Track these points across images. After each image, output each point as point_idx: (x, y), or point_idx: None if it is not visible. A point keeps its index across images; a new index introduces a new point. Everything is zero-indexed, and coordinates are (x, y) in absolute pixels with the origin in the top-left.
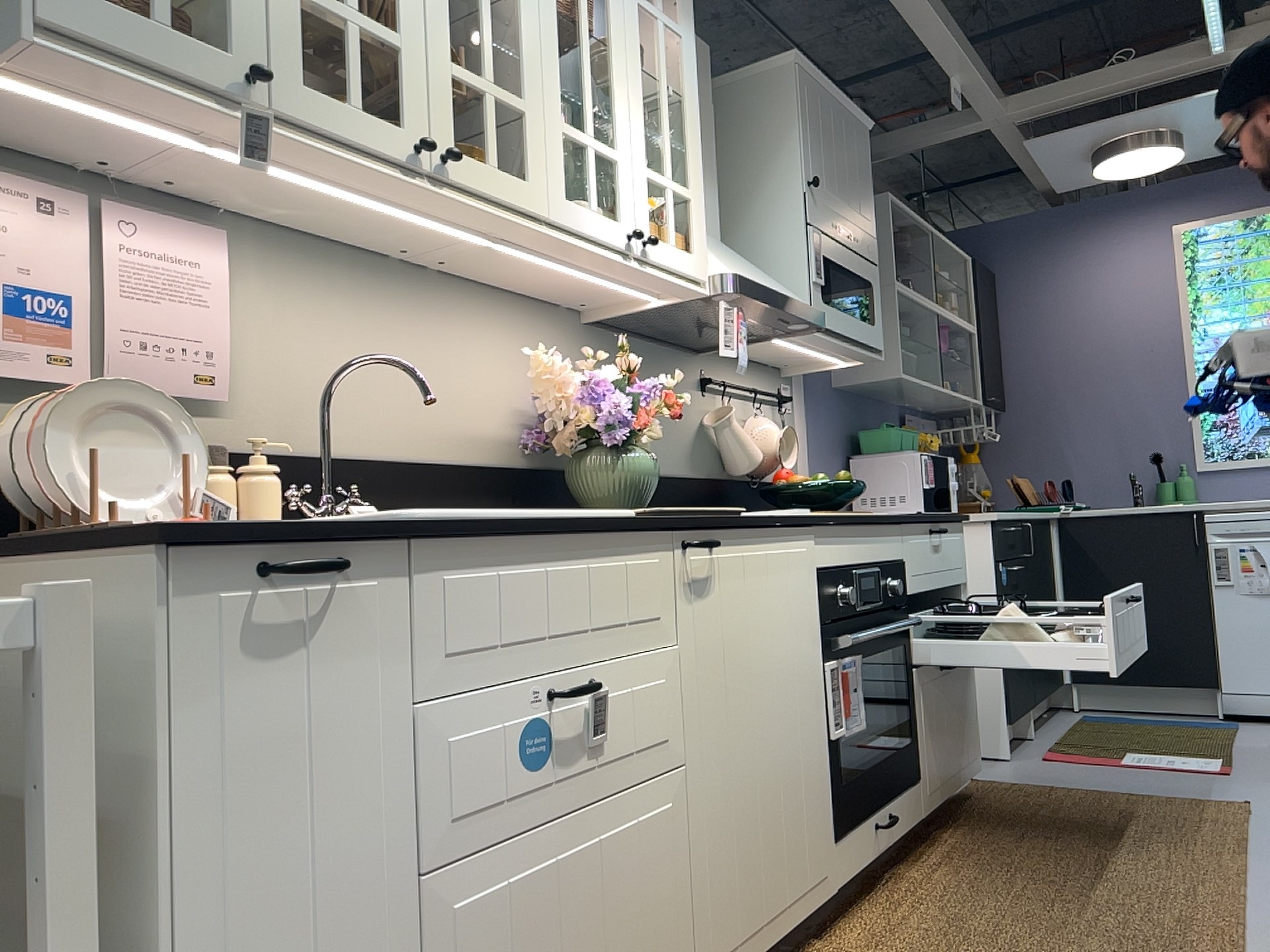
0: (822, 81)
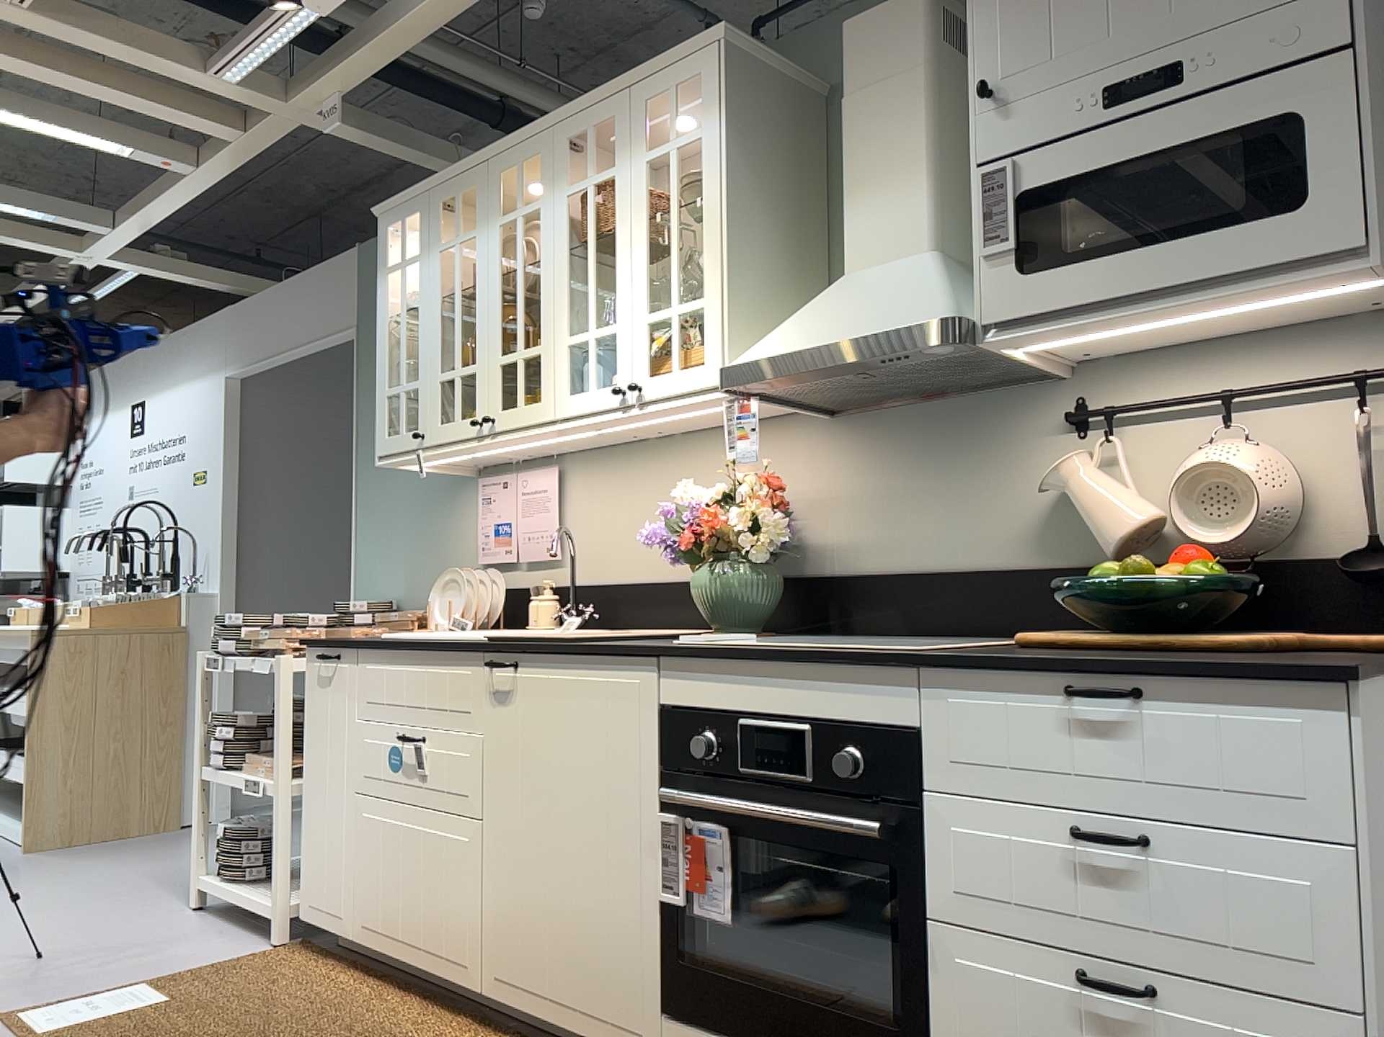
0: None
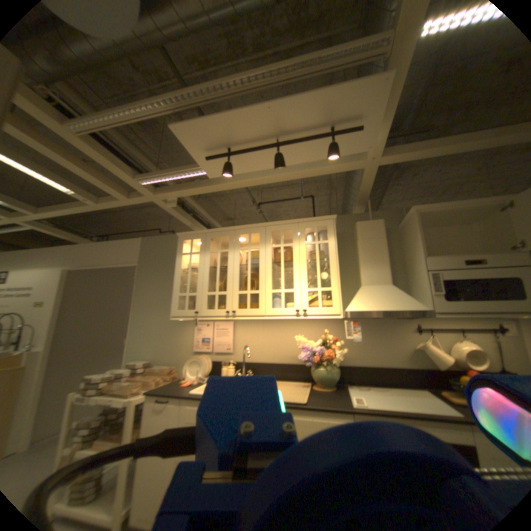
0: (441, 204)
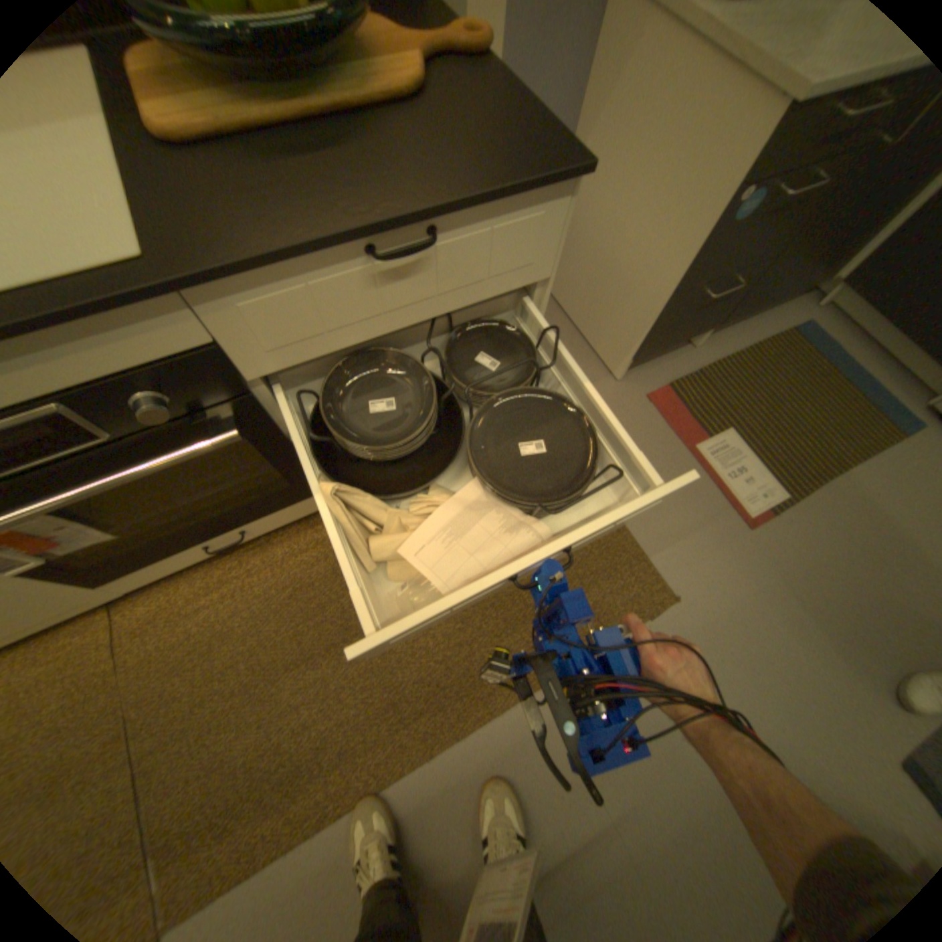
0: None
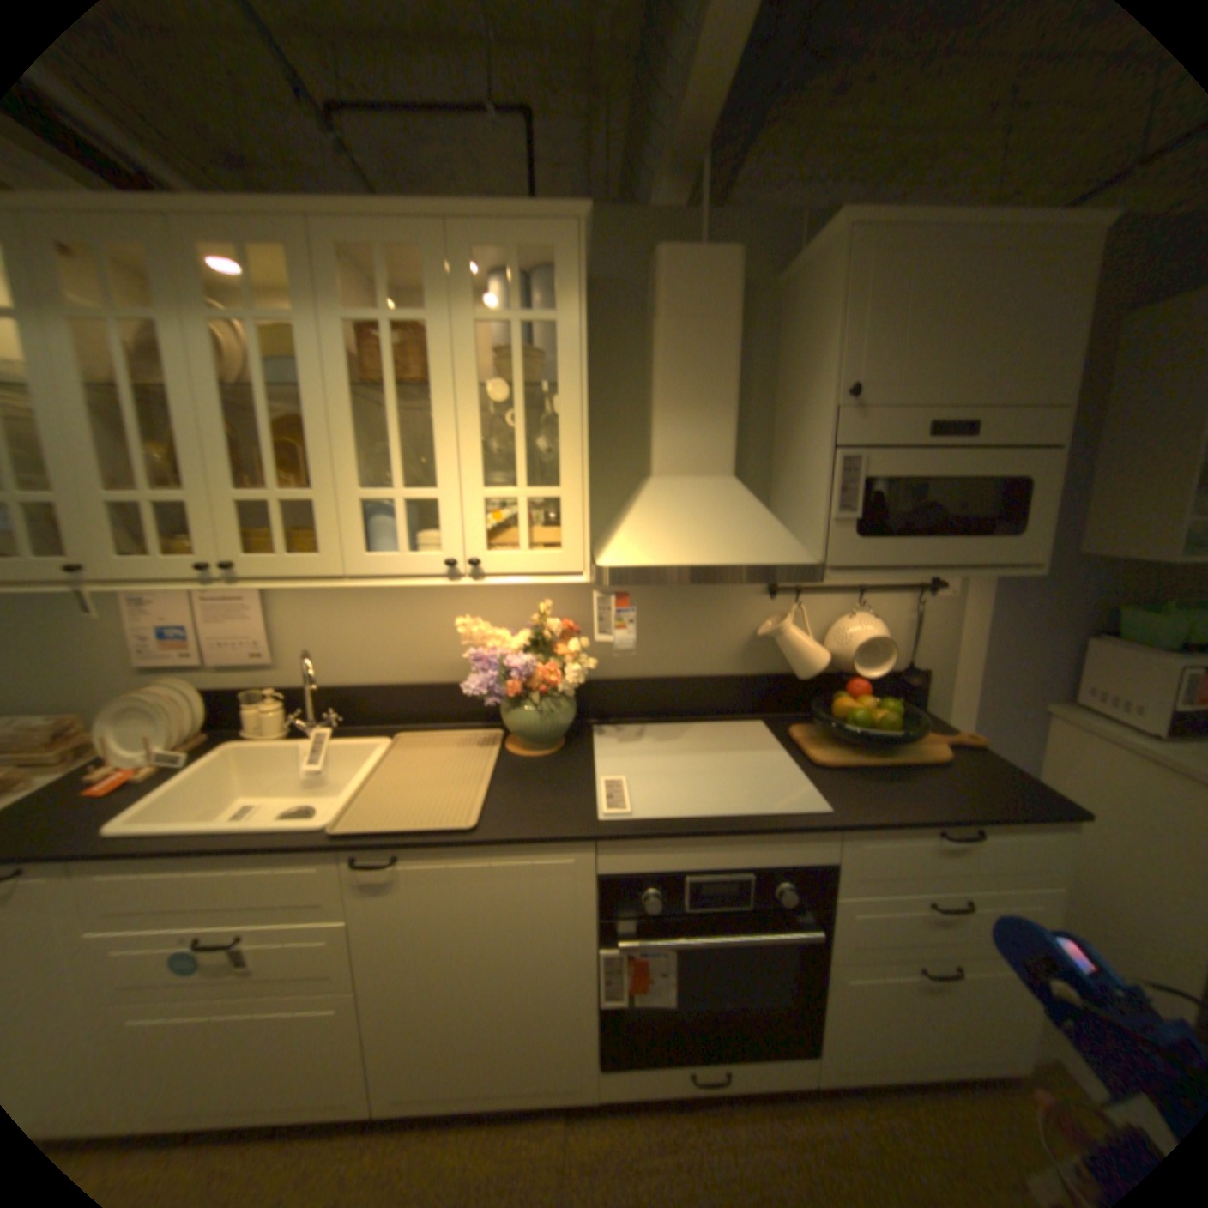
0: (925, 215)
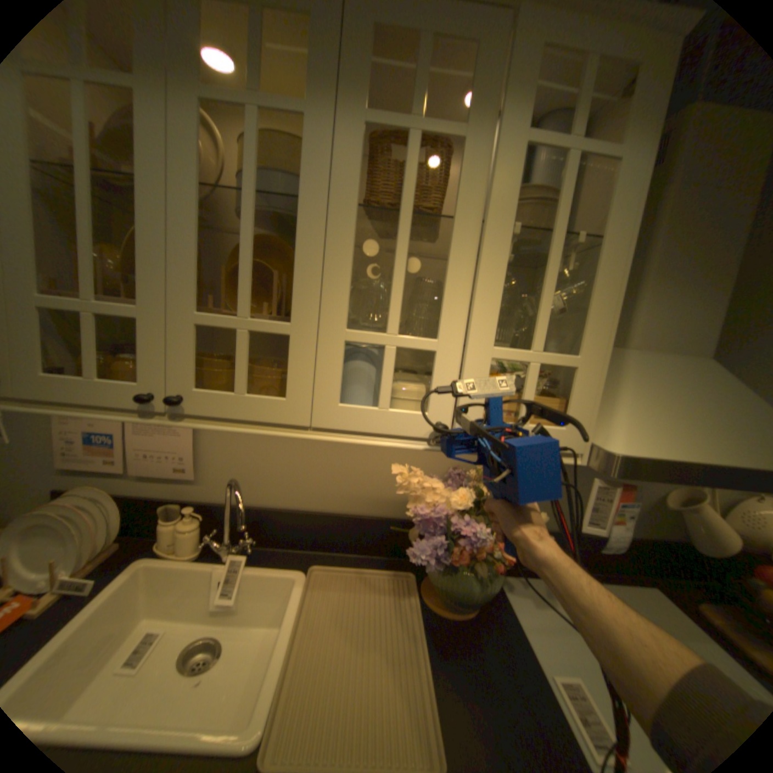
0: None
